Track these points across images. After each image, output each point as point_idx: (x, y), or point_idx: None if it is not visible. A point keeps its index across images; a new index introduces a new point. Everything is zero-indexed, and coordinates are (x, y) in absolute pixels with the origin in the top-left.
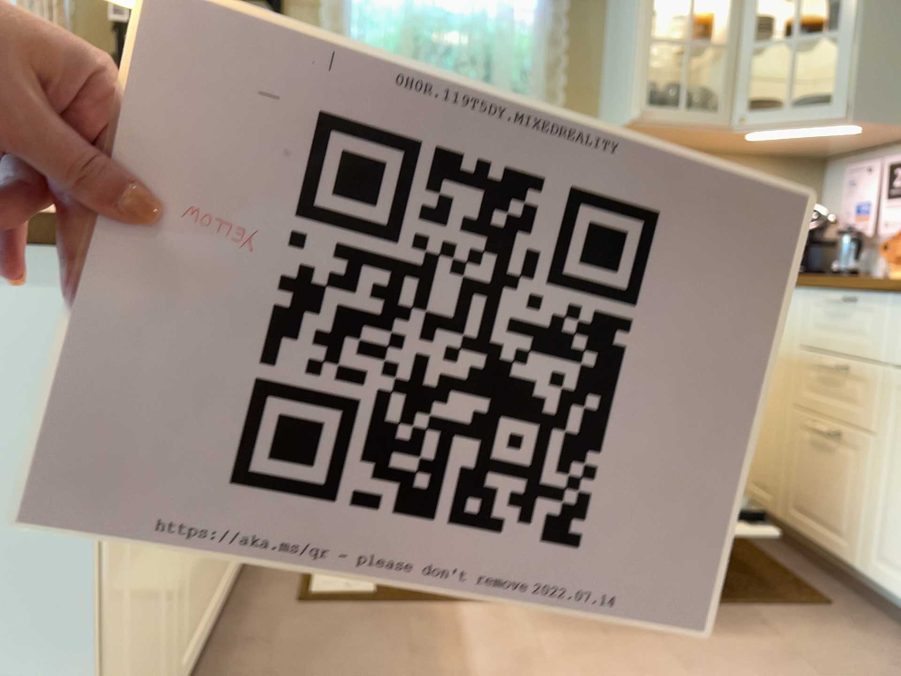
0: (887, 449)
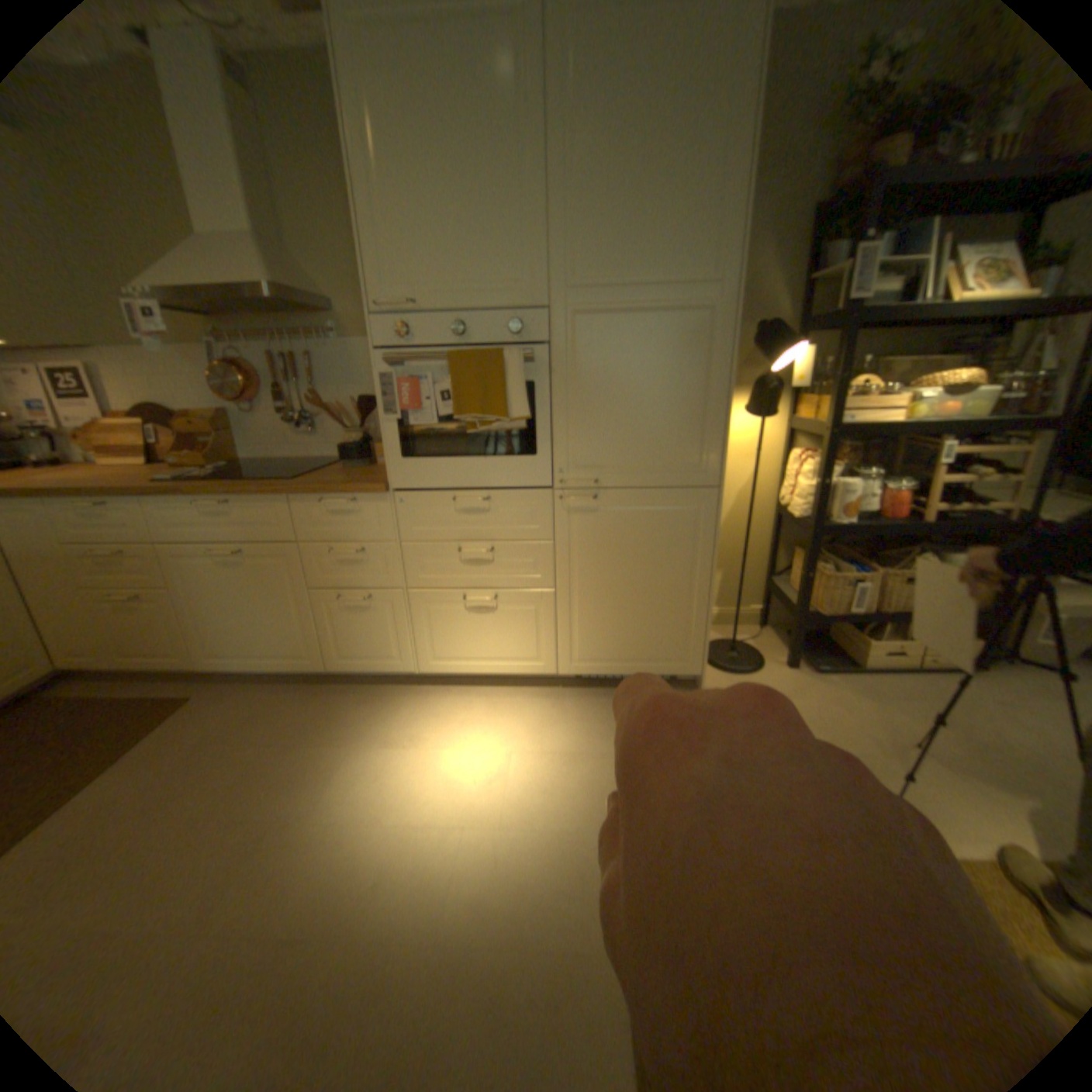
0: (177, 594)
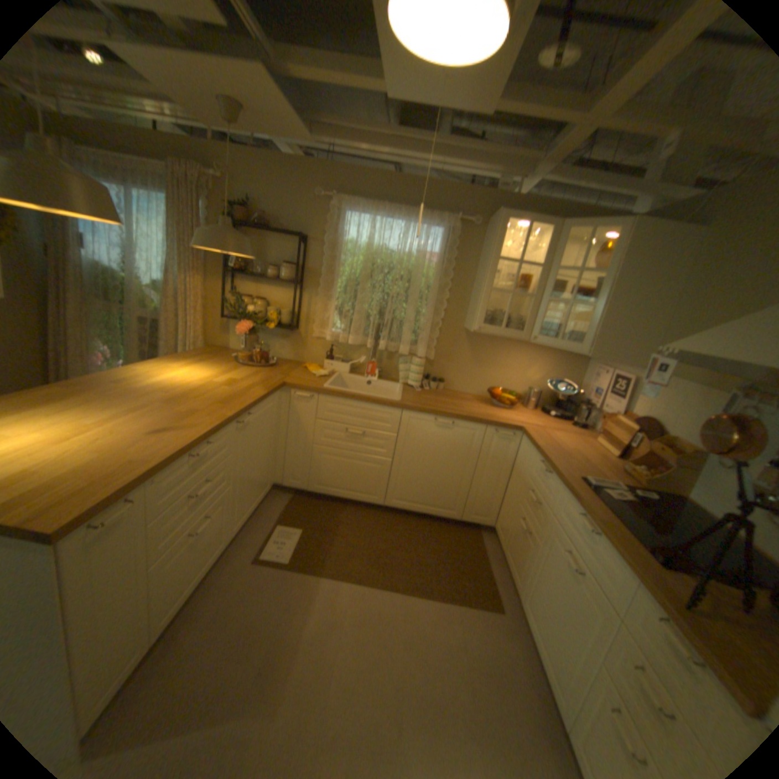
0: (543, 555)
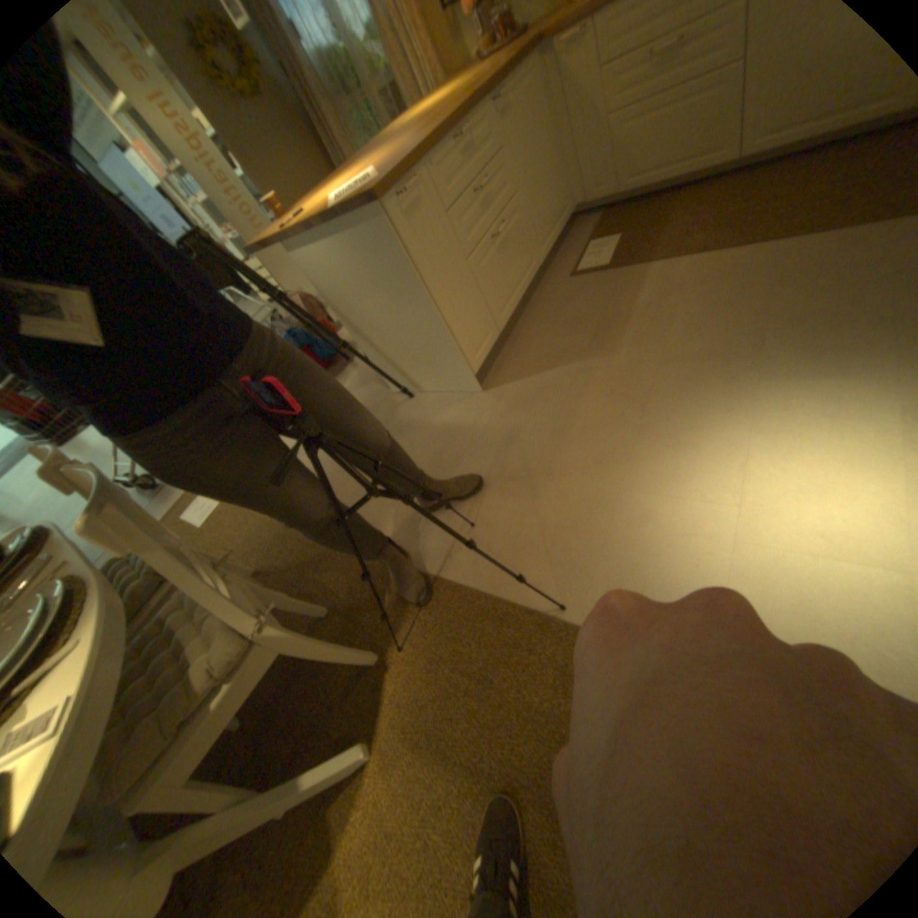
0: None
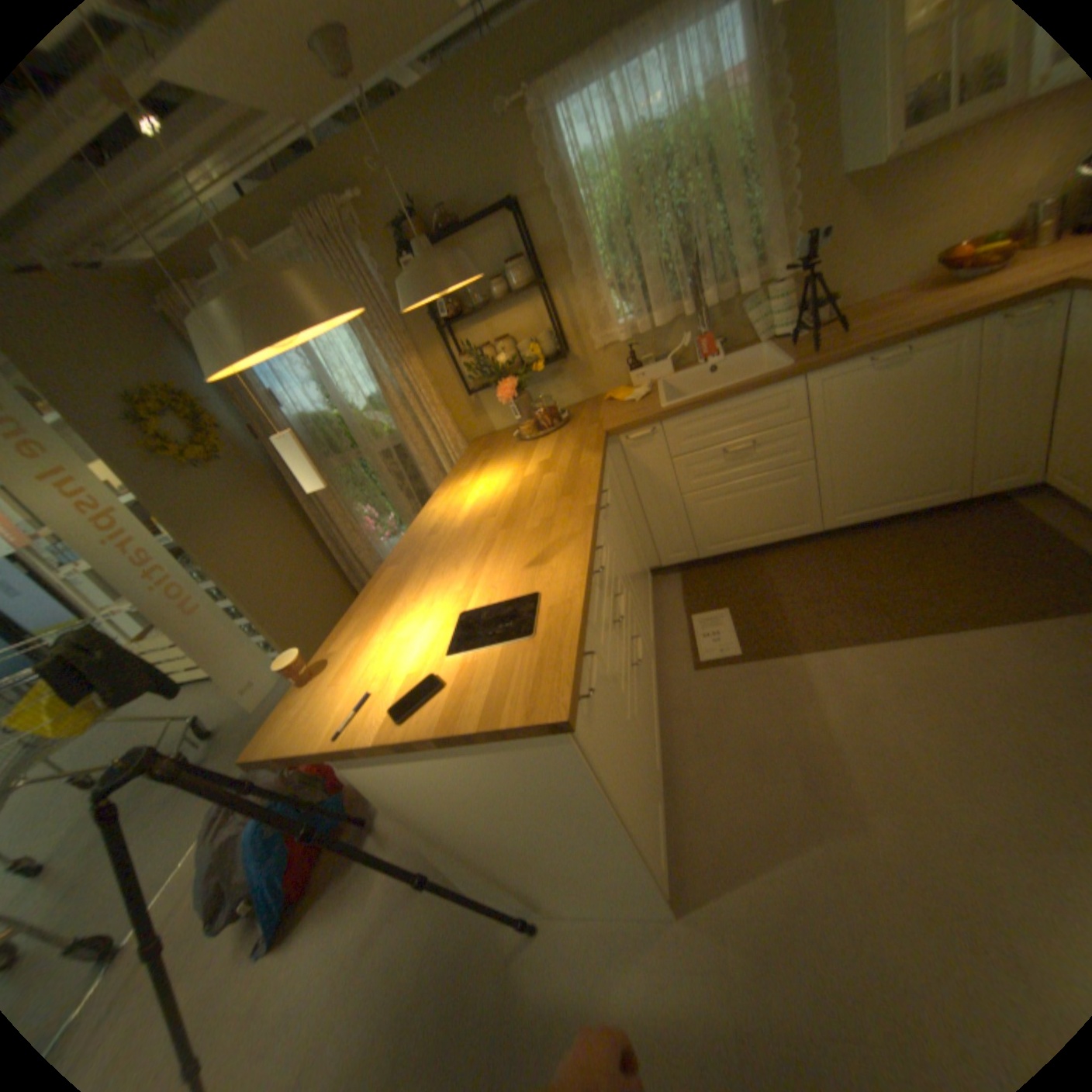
0: None
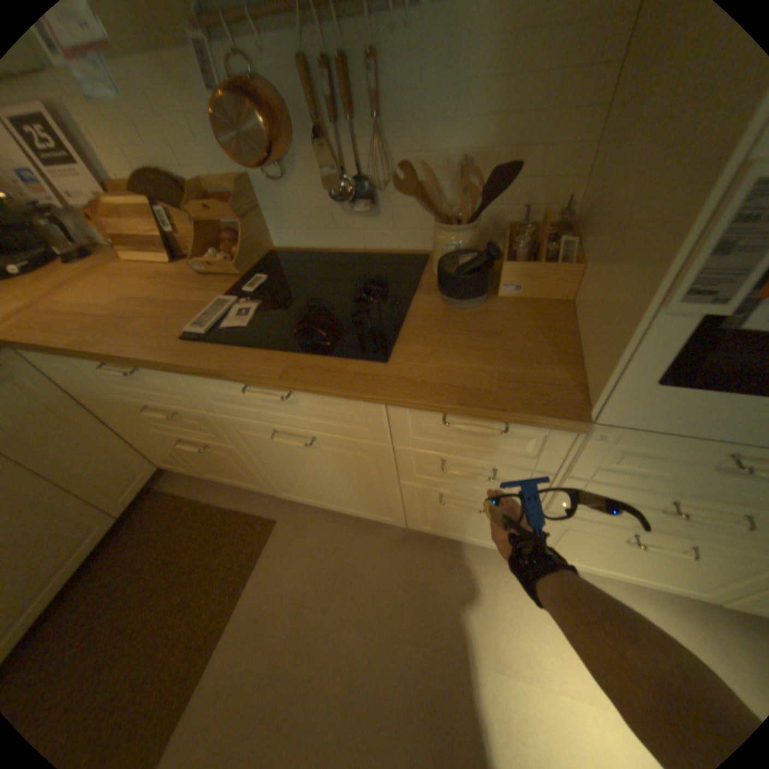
0: (246, 452)
